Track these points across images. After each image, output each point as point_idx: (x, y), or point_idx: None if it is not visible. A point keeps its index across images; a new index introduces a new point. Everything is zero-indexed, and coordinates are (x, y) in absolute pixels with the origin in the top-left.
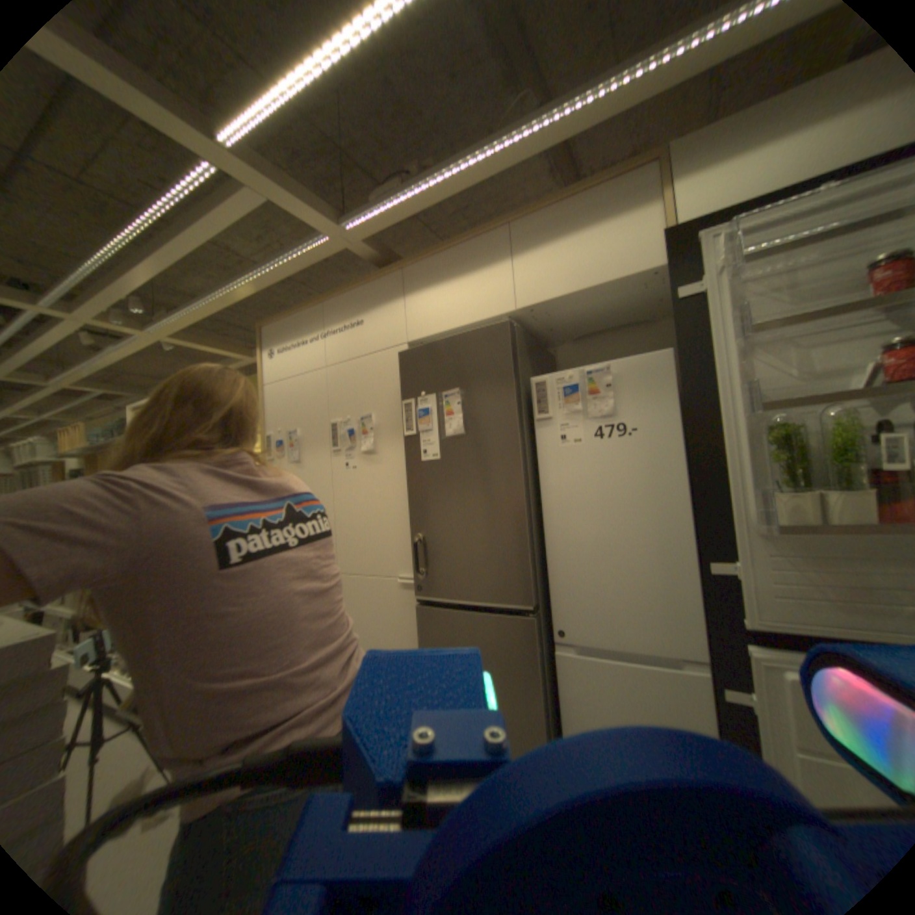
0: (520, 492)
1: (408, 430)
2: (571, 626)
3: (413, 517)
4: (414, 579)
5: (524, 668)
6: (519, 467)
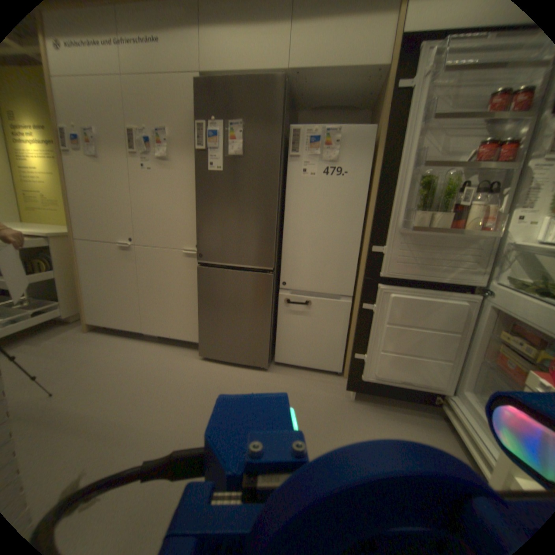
0: (275, 200)
1: (196, 147)
2: (290, 279)
3: (196, 211)
4: (195, 251)
5: (262, 300)
6: (276, 184)
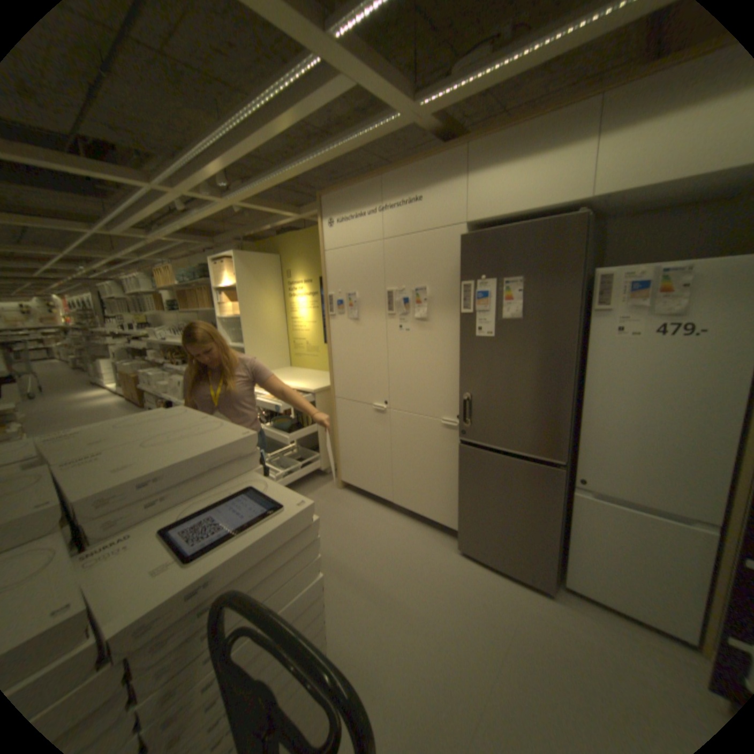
0: (571, 375)
1: (460, 305)
2: (594, 479)
3: (459, 377)
4: (456, 423)
5: (549, 503)
6: (573, 354)
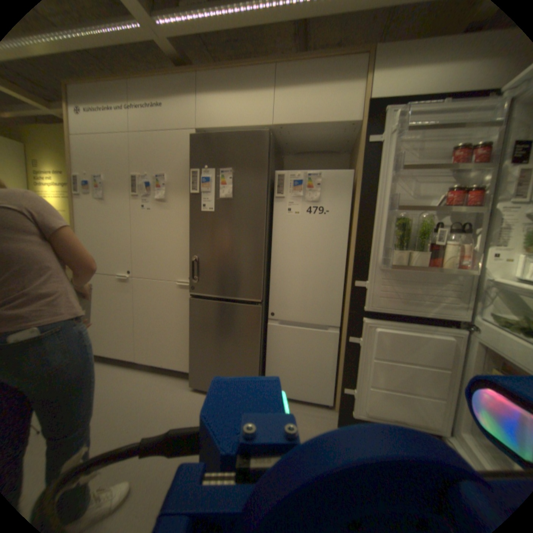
0: (262, 237)
1: (191, 190)
2: (278, 310)
3: (190, 246)
4: (188, 283)
5: (251, 331)
6: (263, 223)
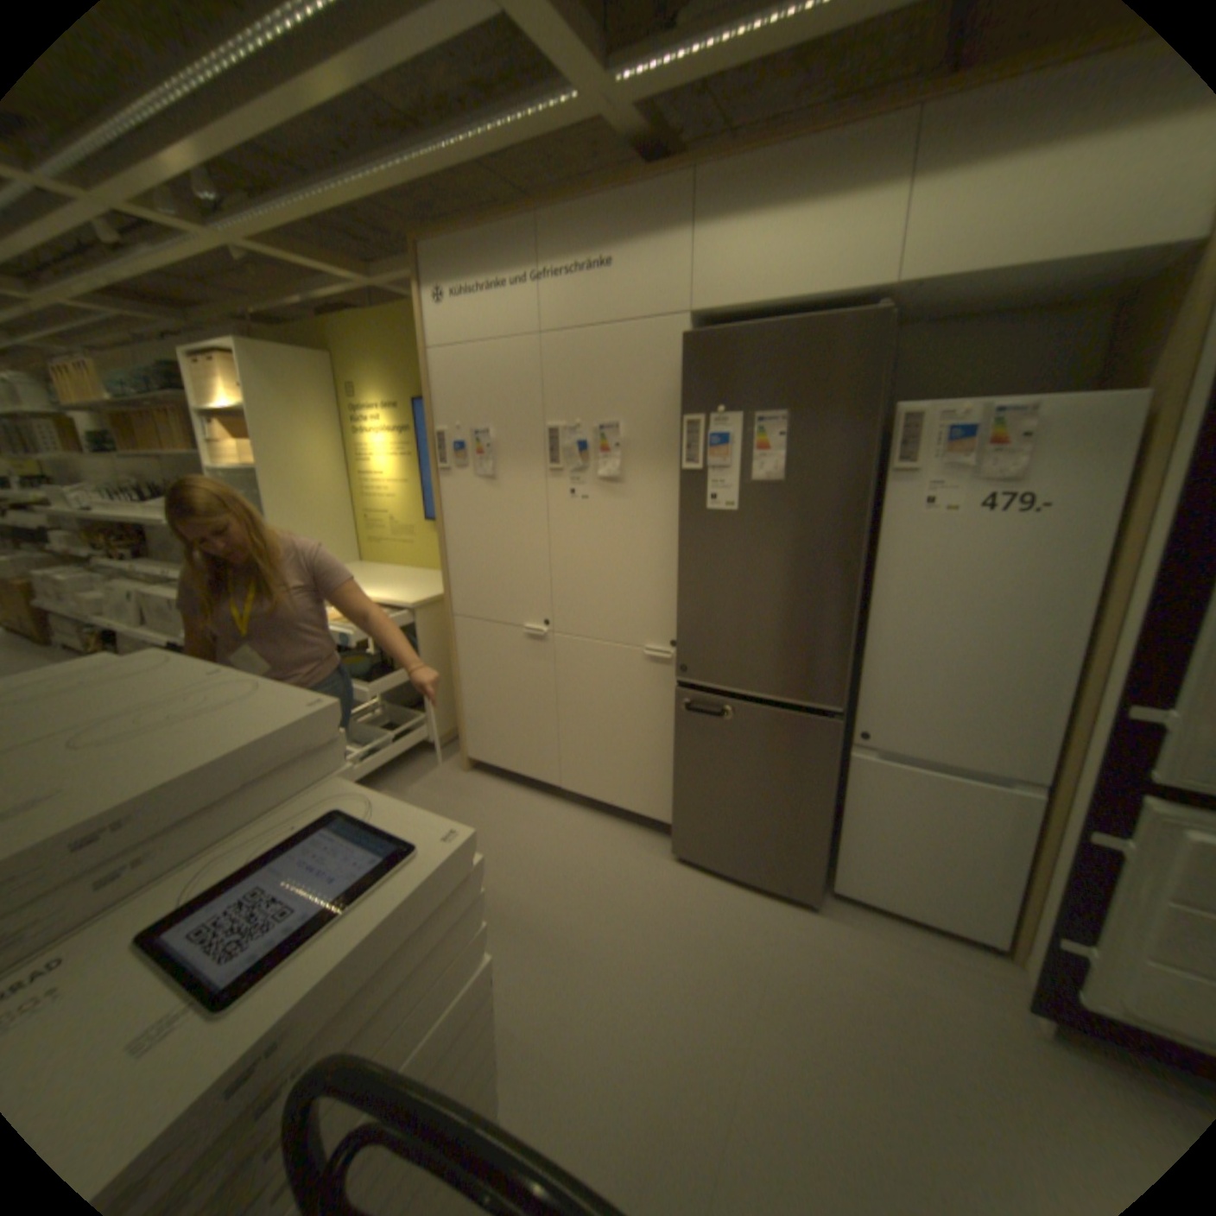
0: (857, 572)
1: (679, 455)
2: (881, 730)
3: (675, 576)
4: (669, 652)
5: (816, 771)
6: (862, 538)
